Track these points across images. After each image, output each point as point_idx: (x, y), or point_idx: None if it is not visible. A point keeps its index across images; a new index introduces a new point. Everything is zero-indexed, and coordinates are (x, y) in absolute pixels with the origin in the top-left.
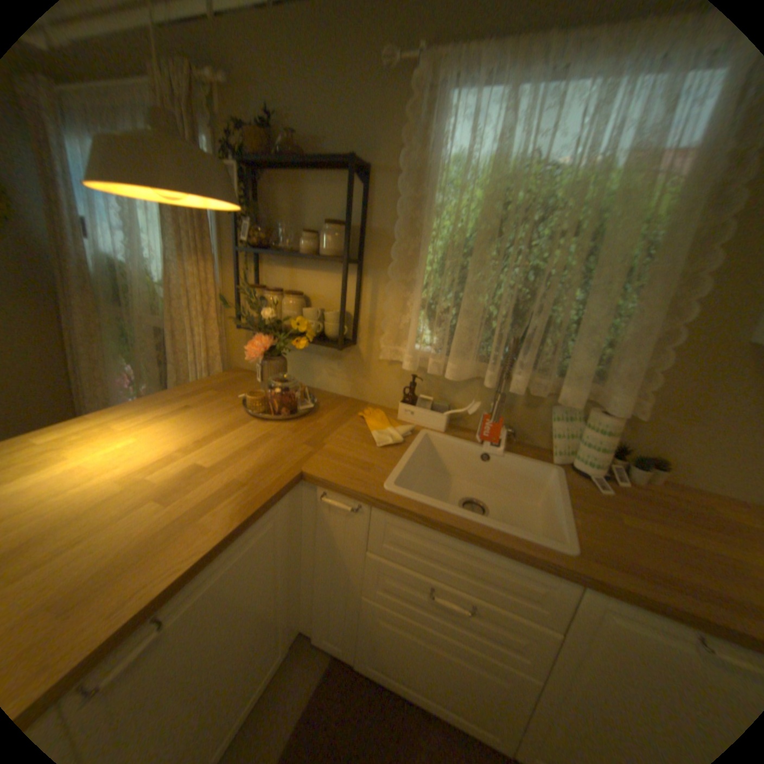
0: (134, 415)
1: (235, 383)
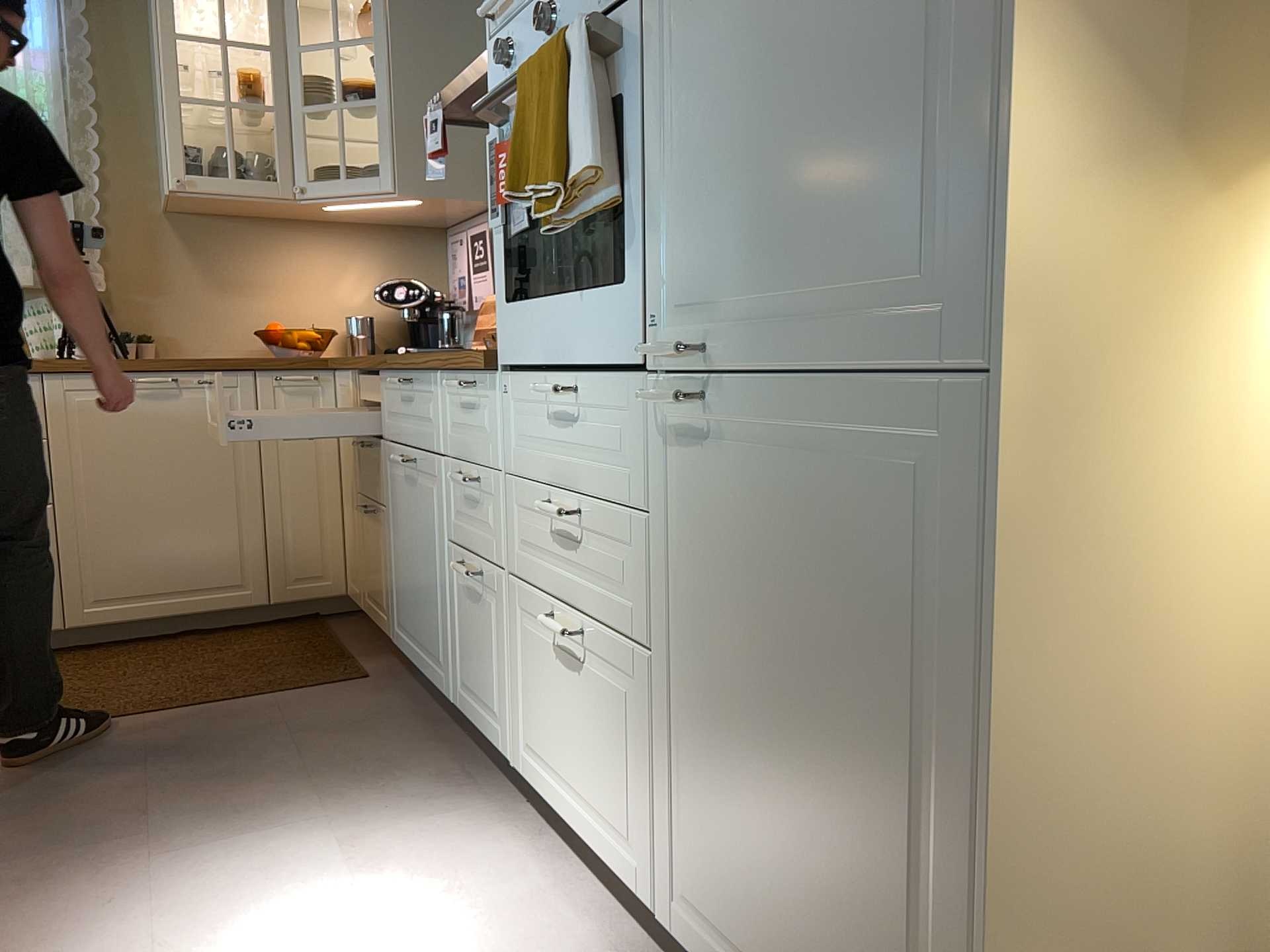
0: None
1: None
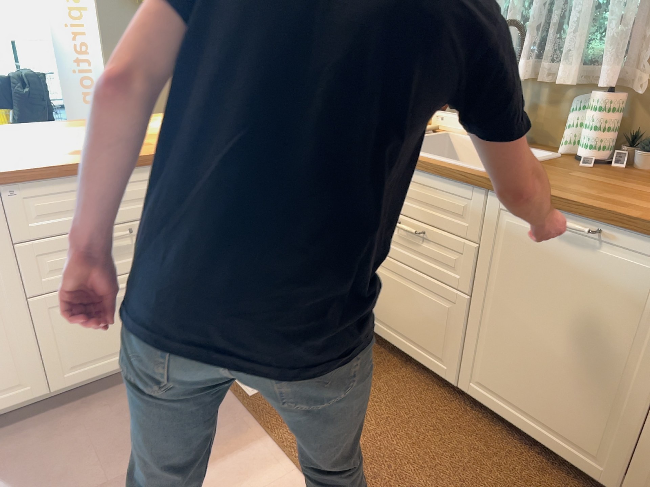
0: None
1: None
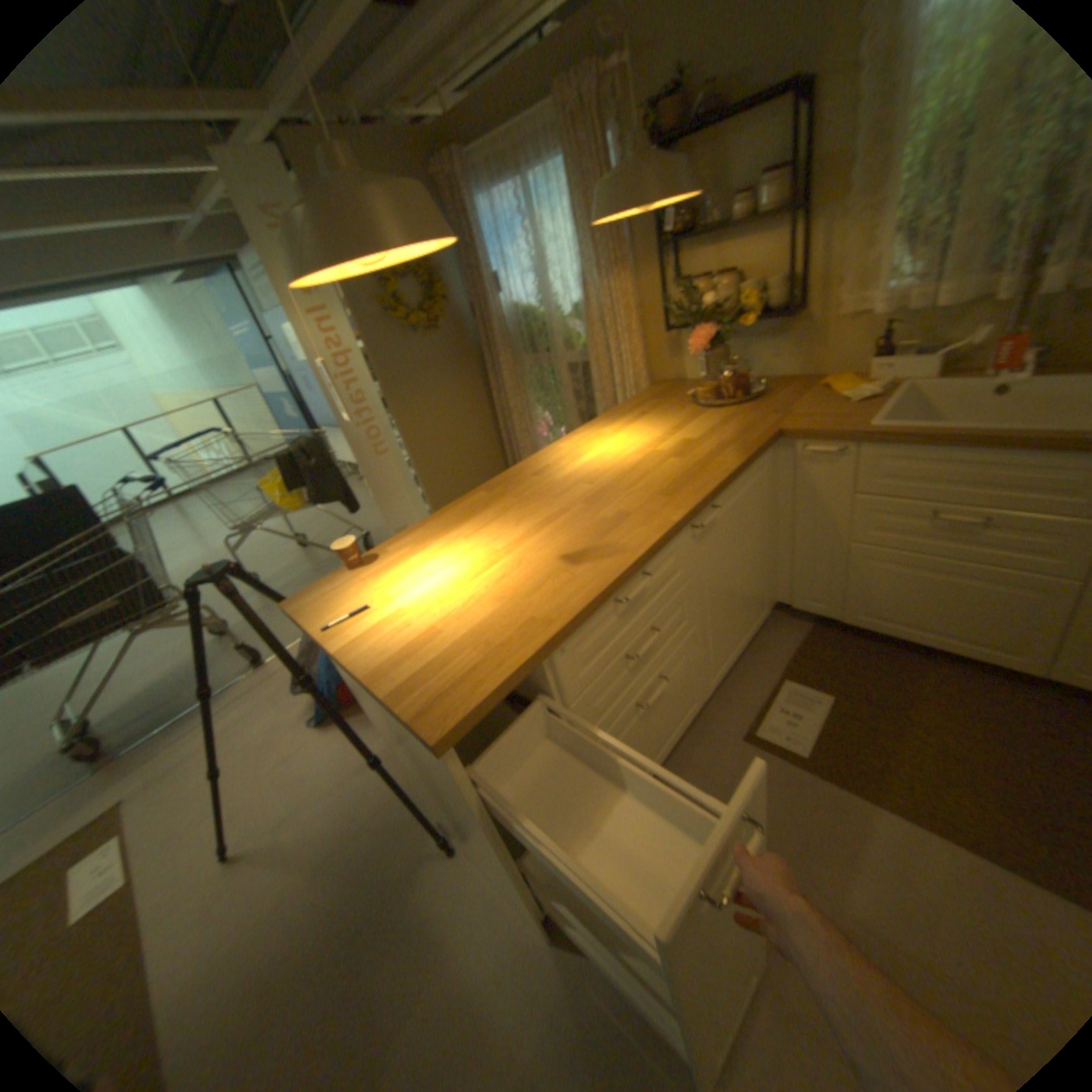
0: (607, 425)
1: (669, 391)
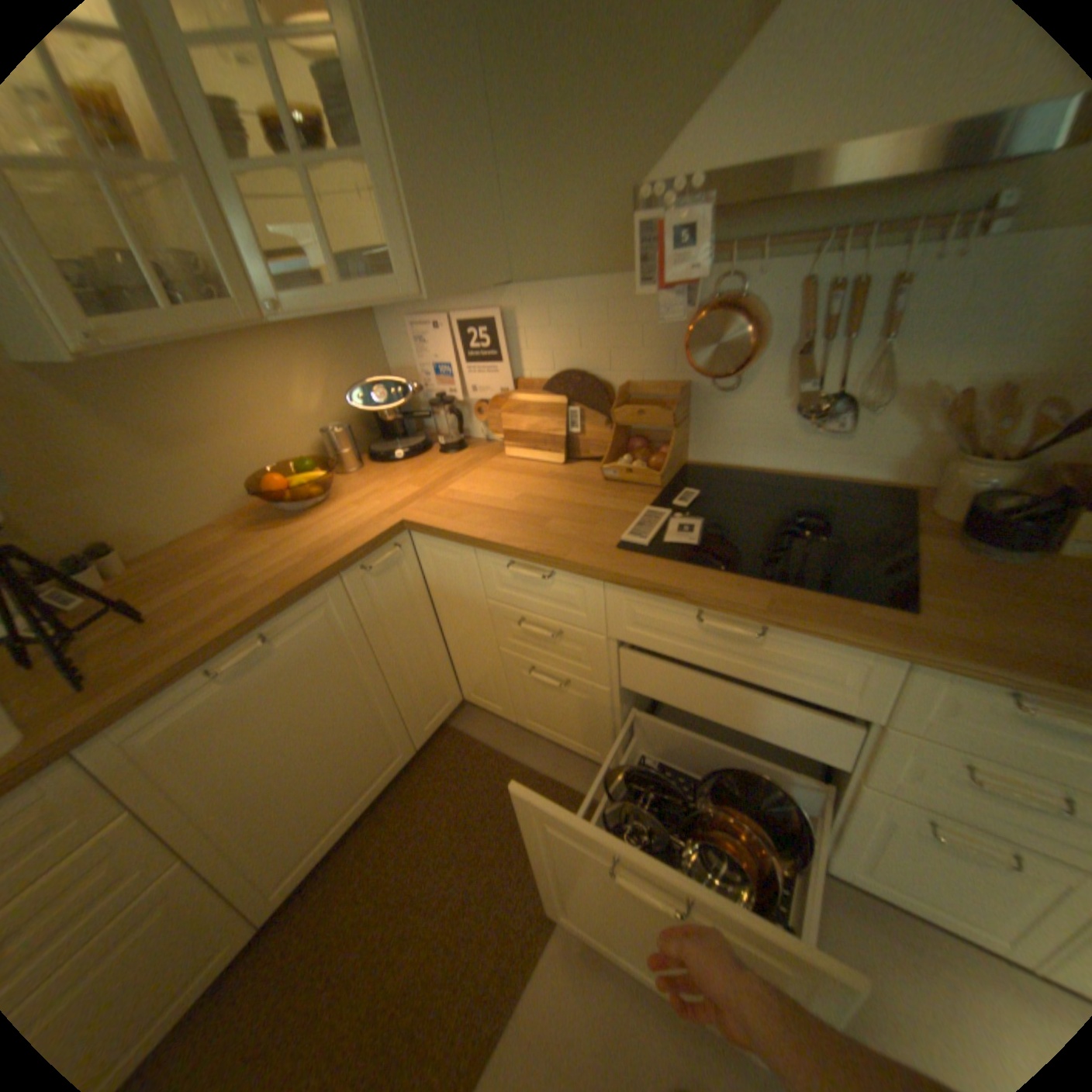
0: None
1: None
